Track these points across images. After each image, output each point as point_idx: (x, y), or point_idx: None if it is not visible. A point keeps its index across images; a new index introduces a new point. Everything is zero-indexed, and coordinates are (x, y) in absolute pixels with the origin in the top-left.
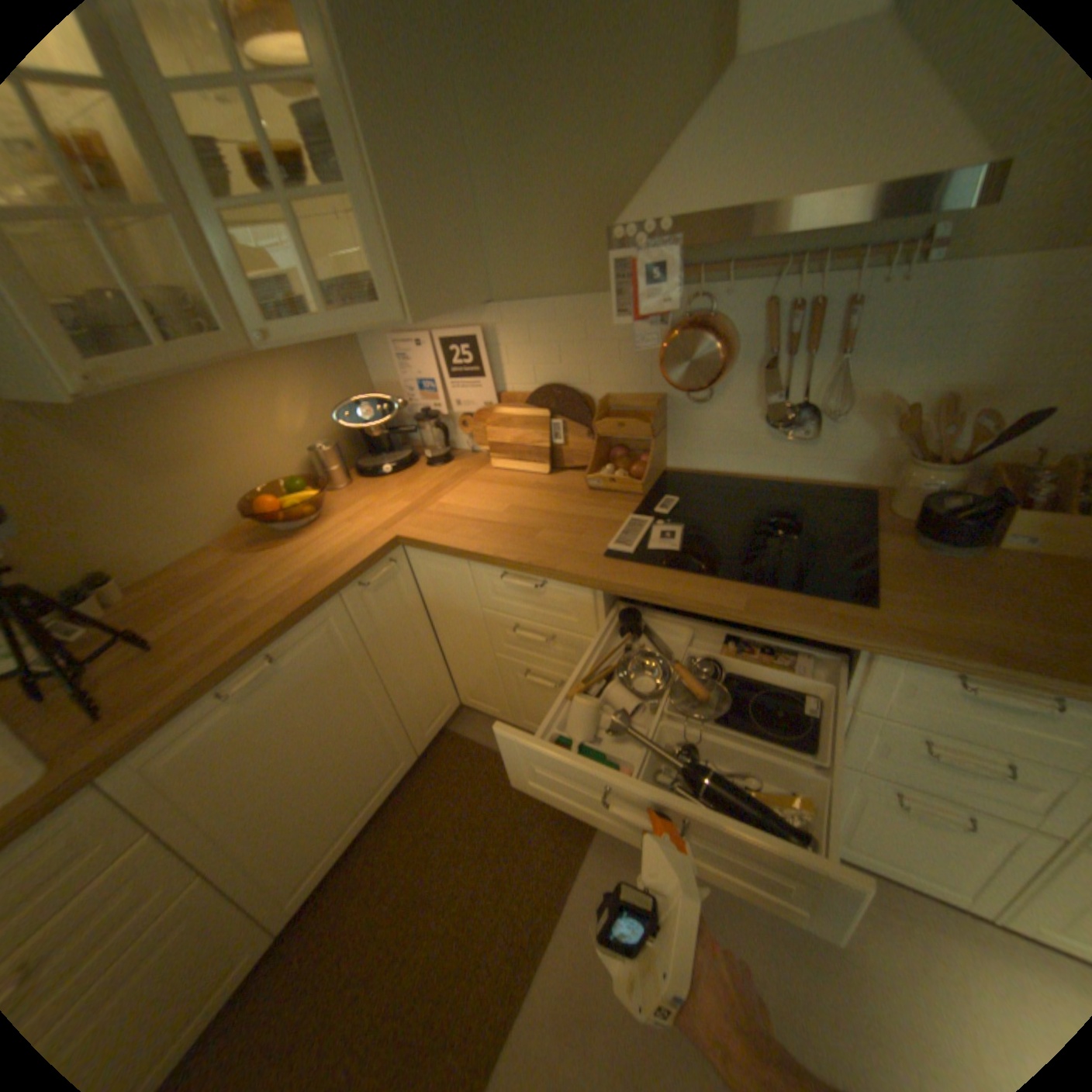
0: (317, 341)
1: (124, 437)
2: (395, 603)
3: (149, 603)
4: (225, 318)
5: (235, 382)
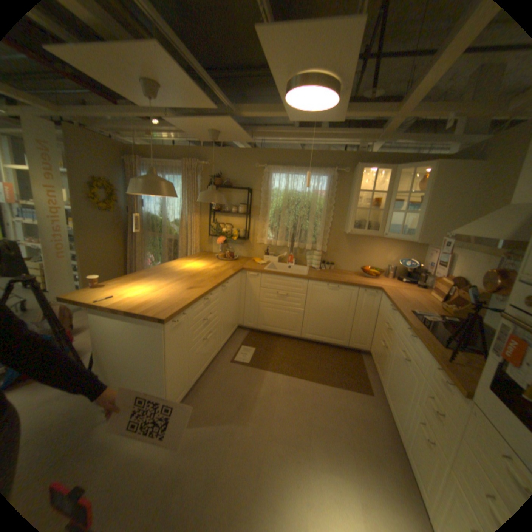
0: (412, 243)
1: (354, 244)
2: (370, 302)
3: (334, 271)
4: (380, 229)
5: (382, 243)
